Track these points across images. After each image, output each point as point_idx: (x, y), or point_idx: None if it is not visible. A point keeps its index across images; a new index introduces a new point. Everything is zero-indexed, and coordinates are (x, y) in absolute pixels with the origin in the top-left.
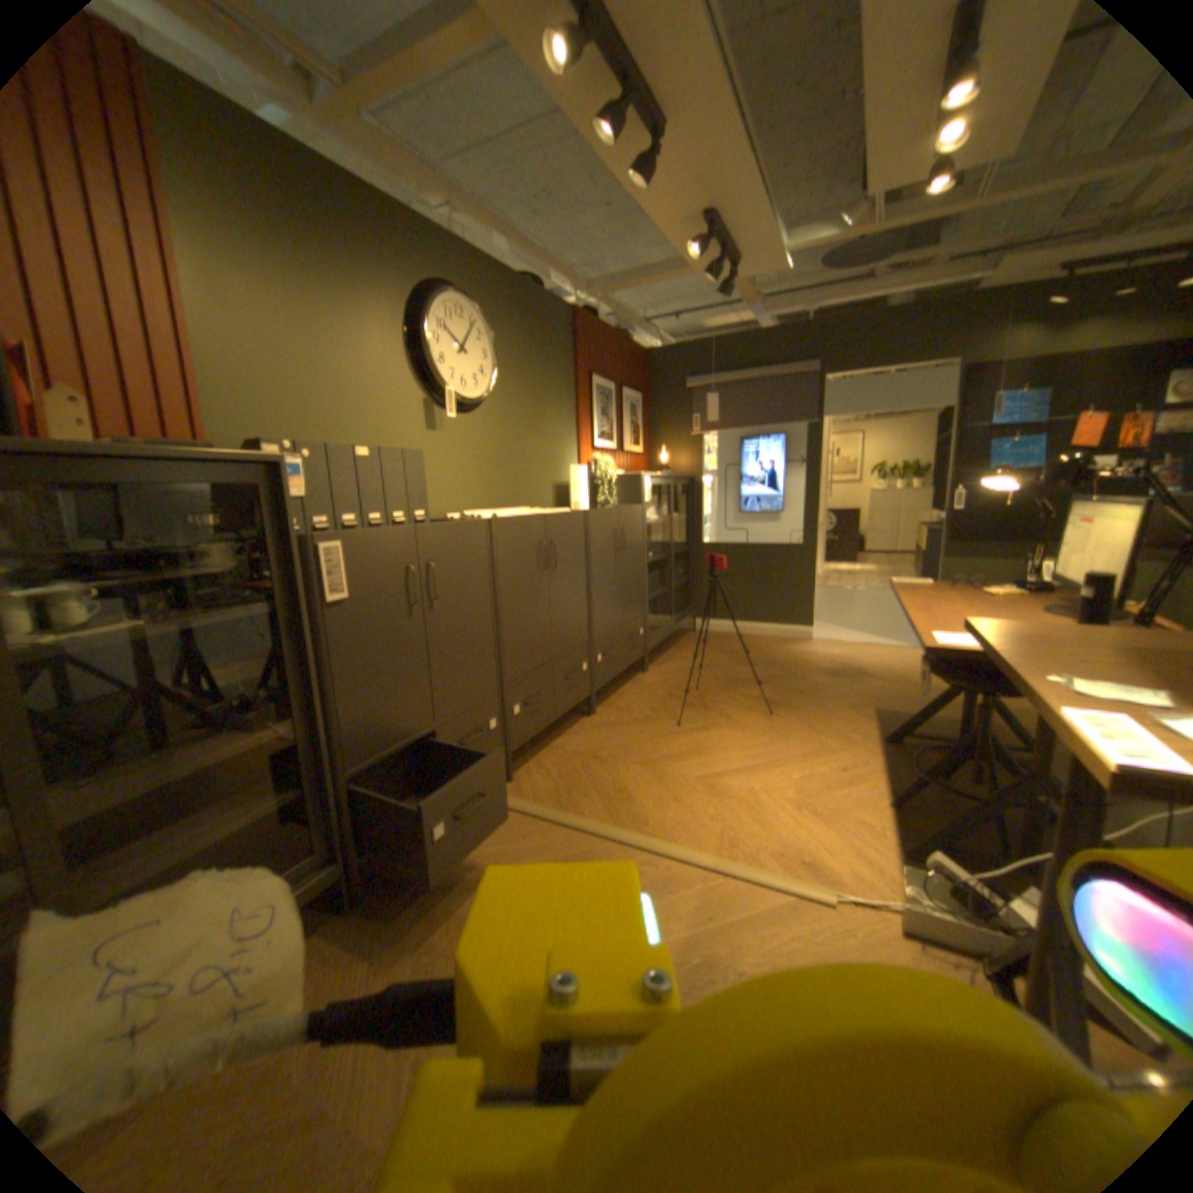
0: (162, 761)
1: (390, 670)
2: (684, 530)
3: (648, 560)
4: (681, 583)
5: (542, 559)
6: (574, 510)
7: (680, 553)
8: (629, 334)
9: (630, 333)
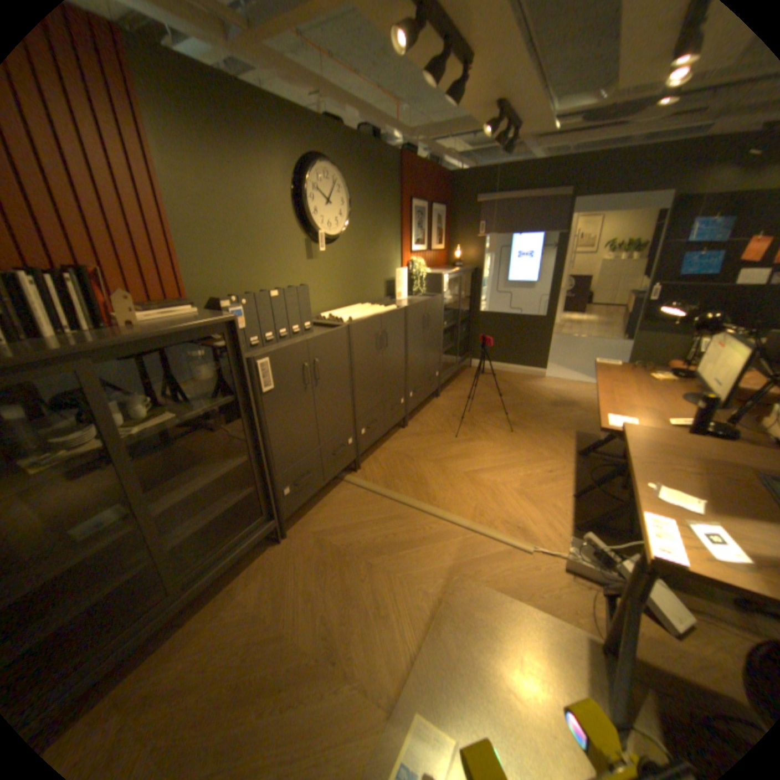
0: (189, 479)
1: (296, 423)
2: (468, 304)
3: (443, 329)
4: (464, 339)
5: (378, 344)
6: (398, 309)
7: (464, 319)
8: (438, 160)
9: (440, 159)
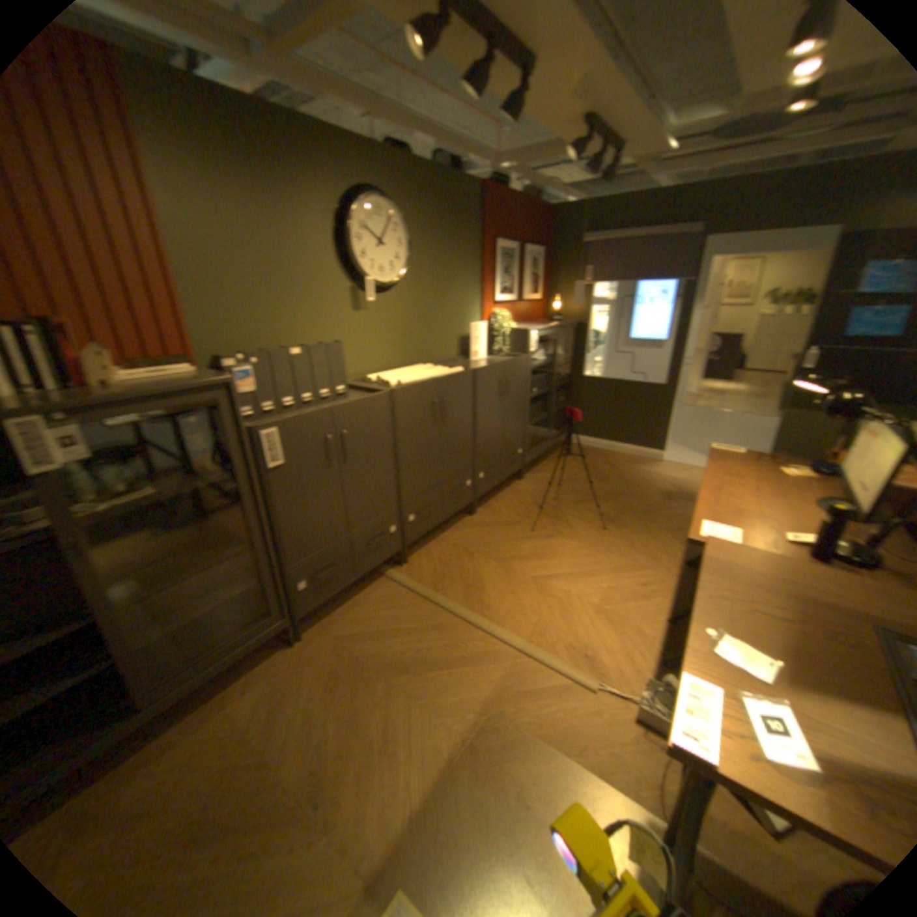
0: (174, 566)
1: (314, 505)
2: (568, 366)
3: (530, 397)
4: (562, 408)
5: (434, 414)
6: (464, 371)
7: (563, 385)
8: (539, 191)
9: (540, 190)
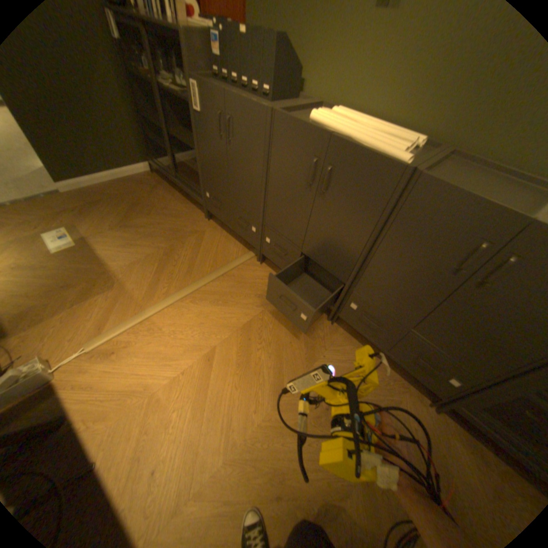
0: (188, 137)
1: (214, 157)
2: None
3: None
4: None
5: (313, 175)
6: (399, 160)
7: None
8: None
9: None
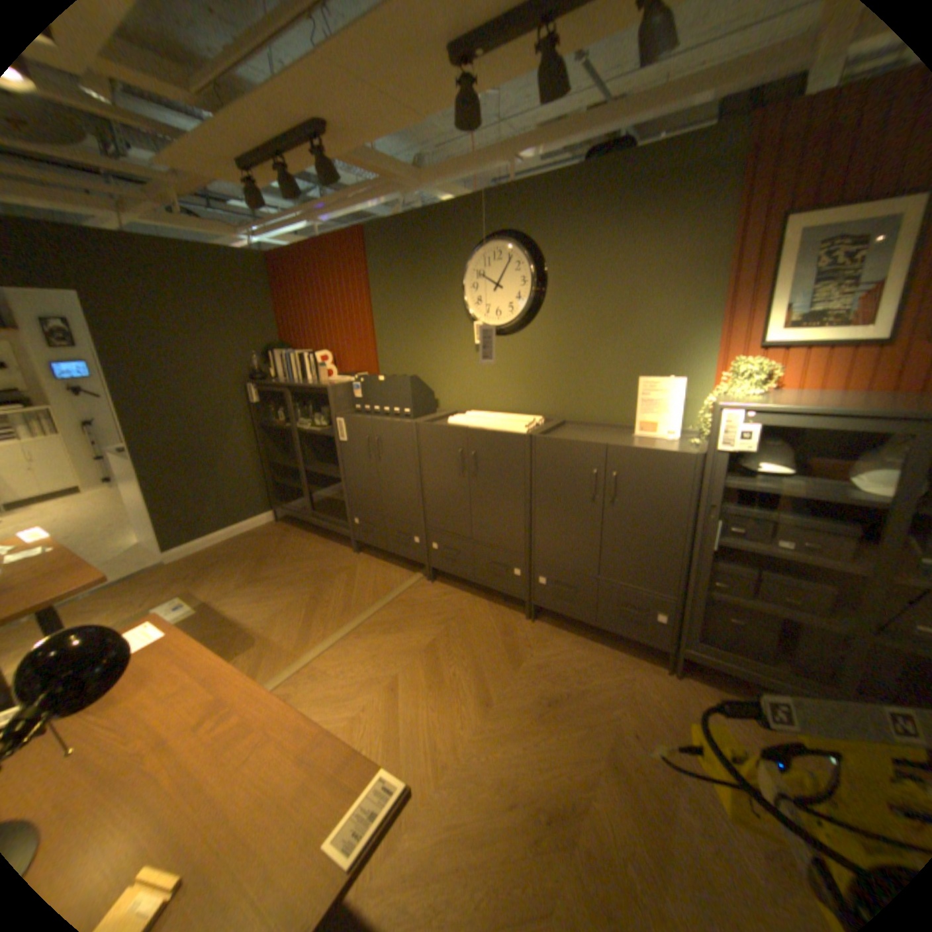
0: (329, 469)
1: (364, 478)
2: None
3: (747, 549)
4: None
5: (463, 463)
6: (520, 434)
7: None
8: None
9: None
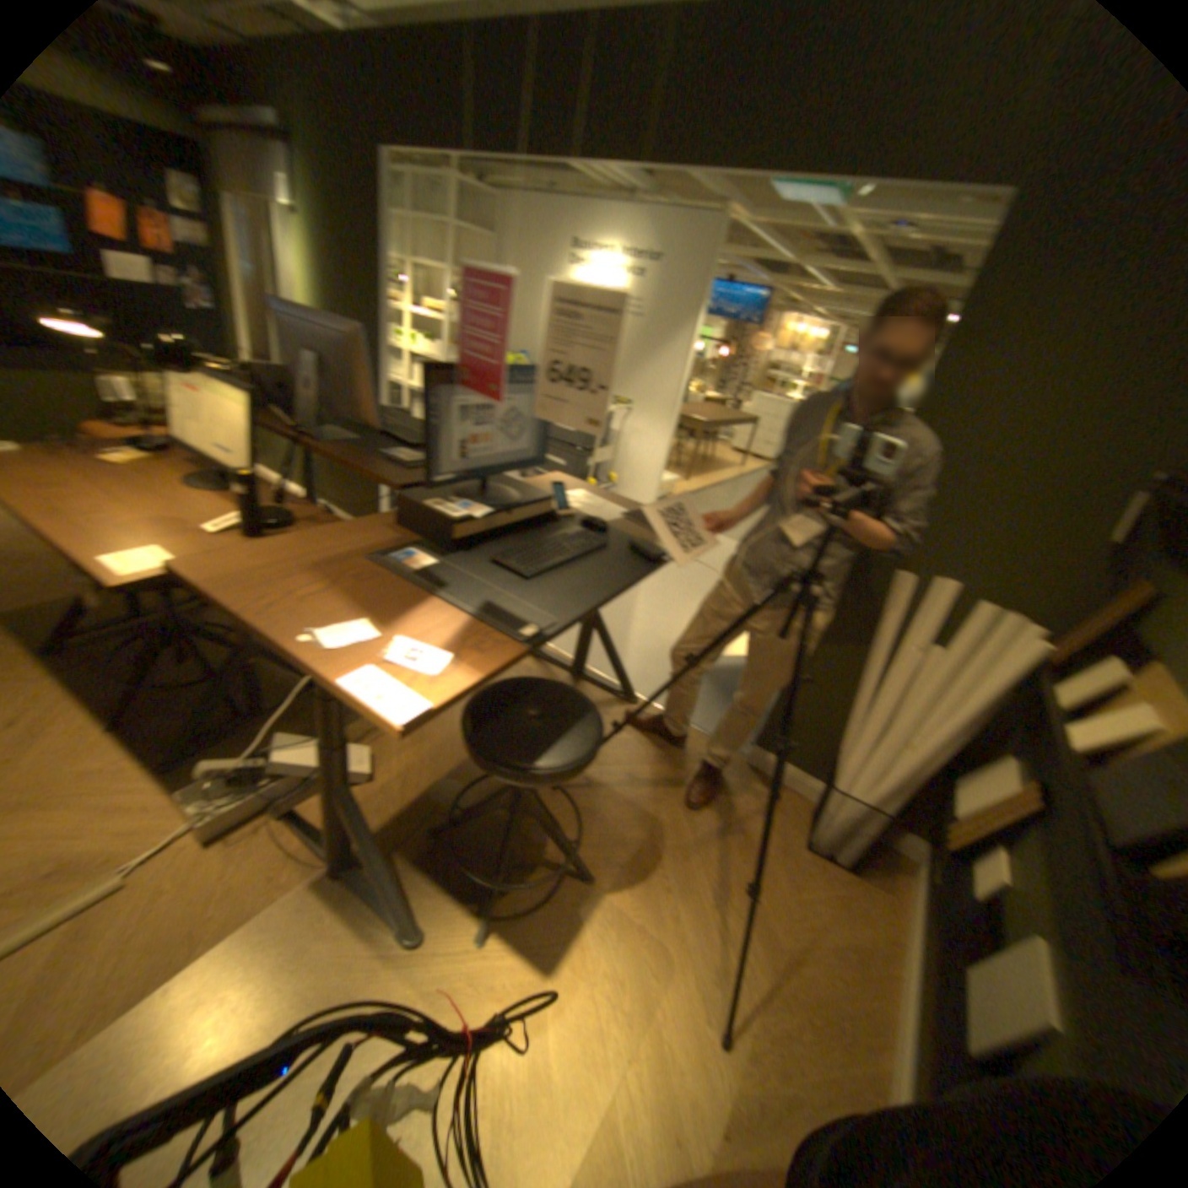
0: None
1: None
2: None
3: None
4: None
5: None
6: None
7: None
8: None
9: None
